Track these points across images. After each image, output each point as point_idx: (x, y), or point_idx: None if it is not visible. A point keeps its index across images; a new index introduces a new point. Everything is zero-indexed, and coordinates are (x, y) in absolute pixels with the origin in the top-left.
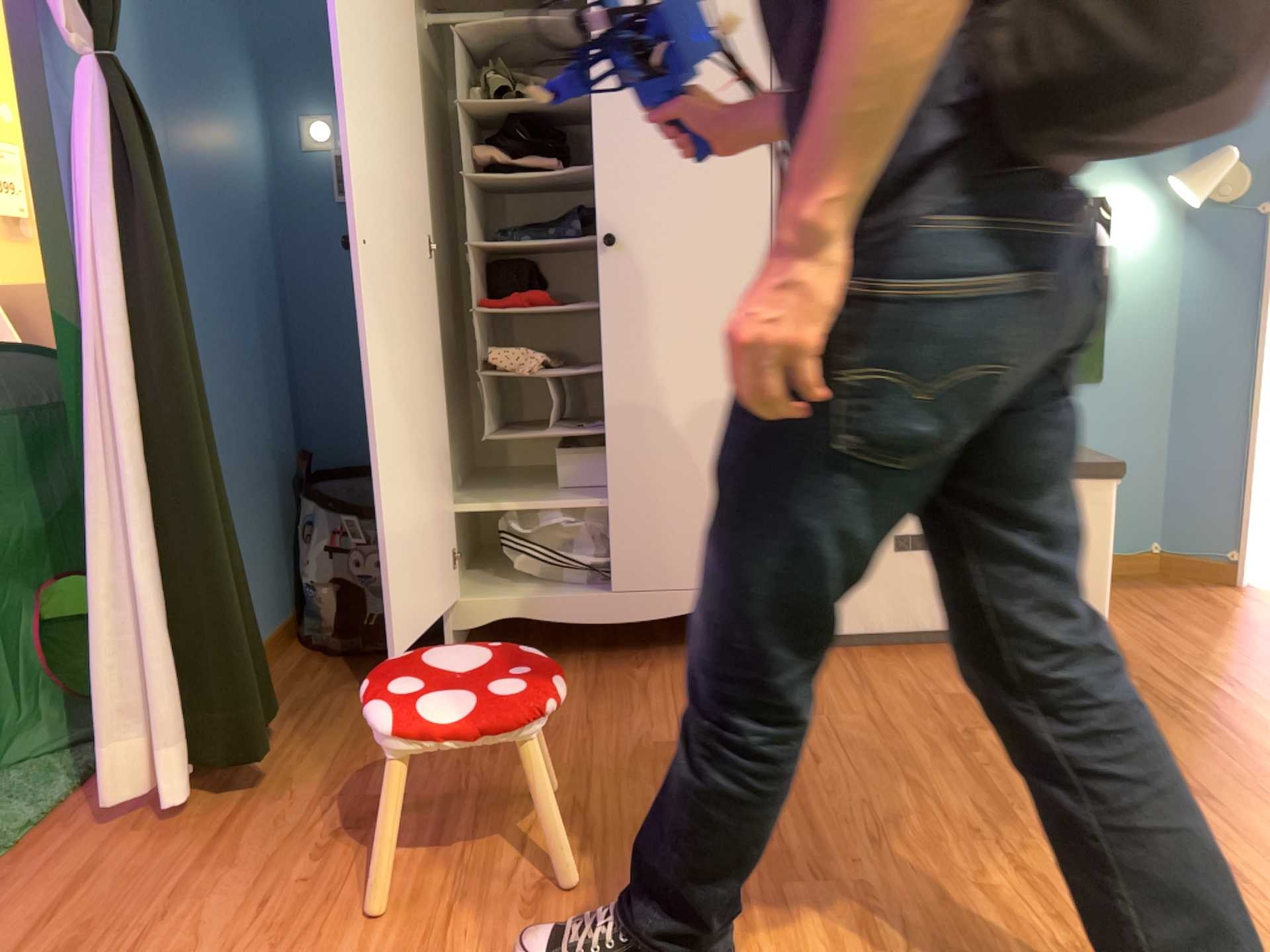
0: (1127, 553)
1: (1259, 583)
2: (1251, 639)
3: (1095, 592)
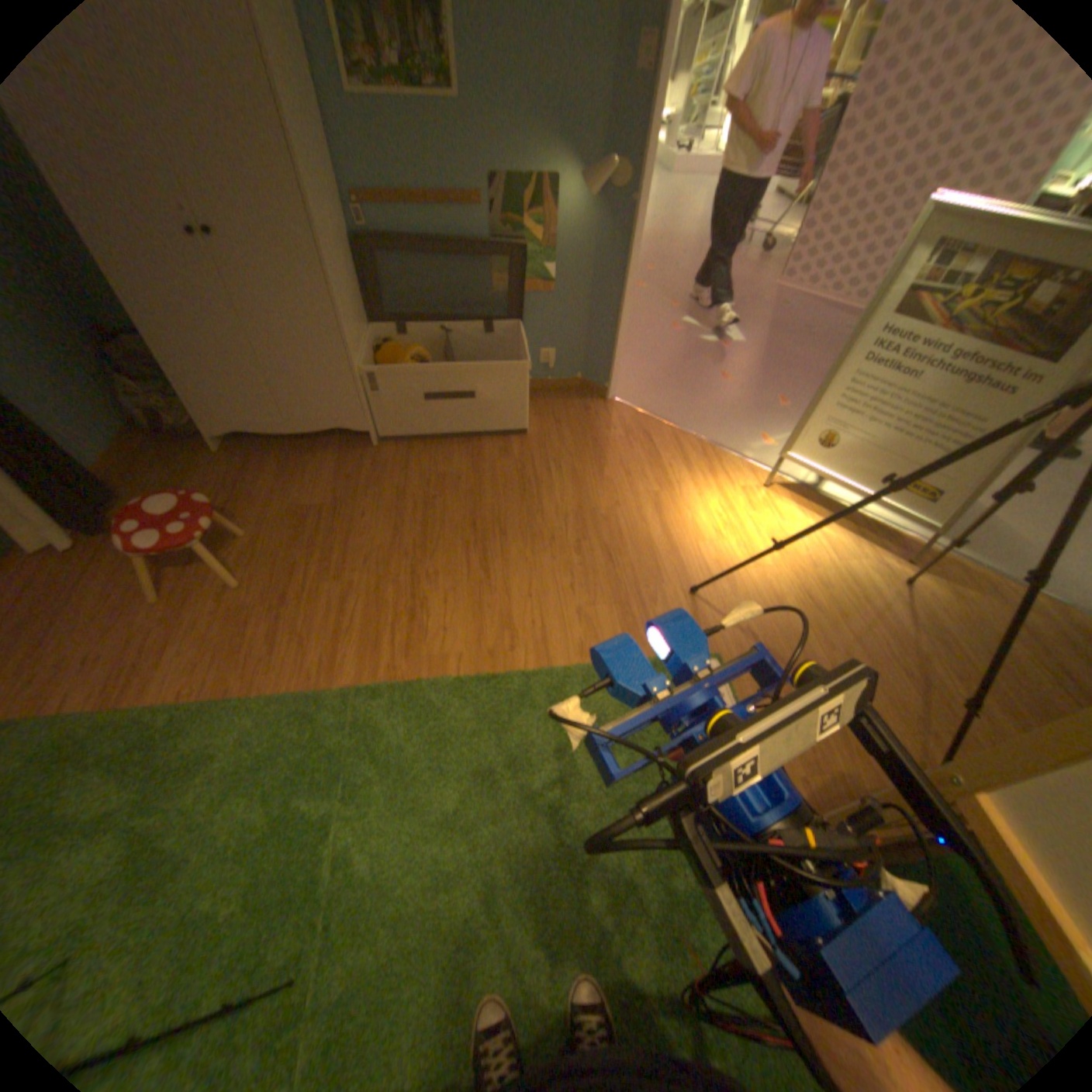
0: (565, 378)
1: (617, 396)
2: (586, 436)
3: (522, 416)
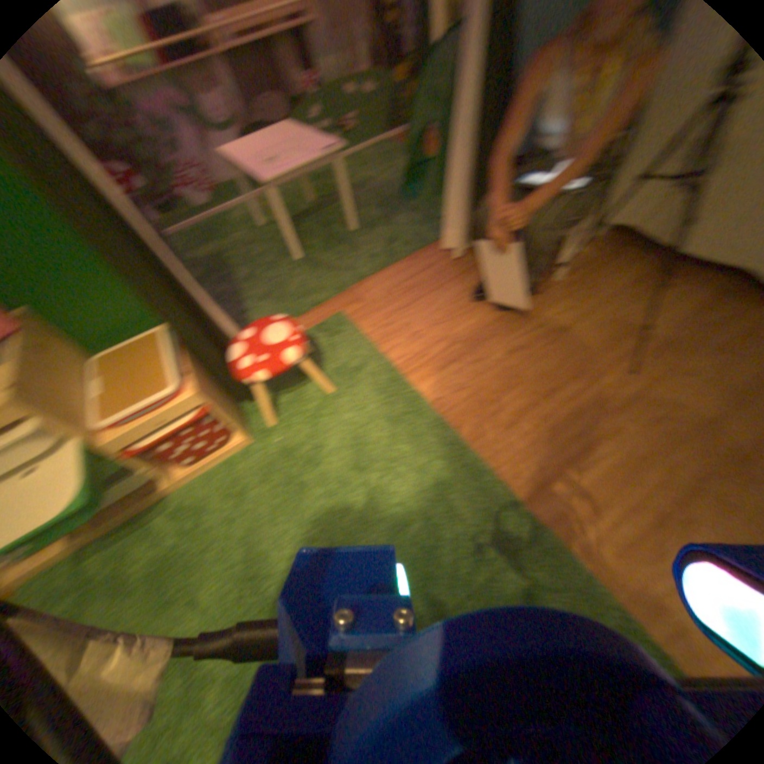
0: None
1: None
2: None
3: None
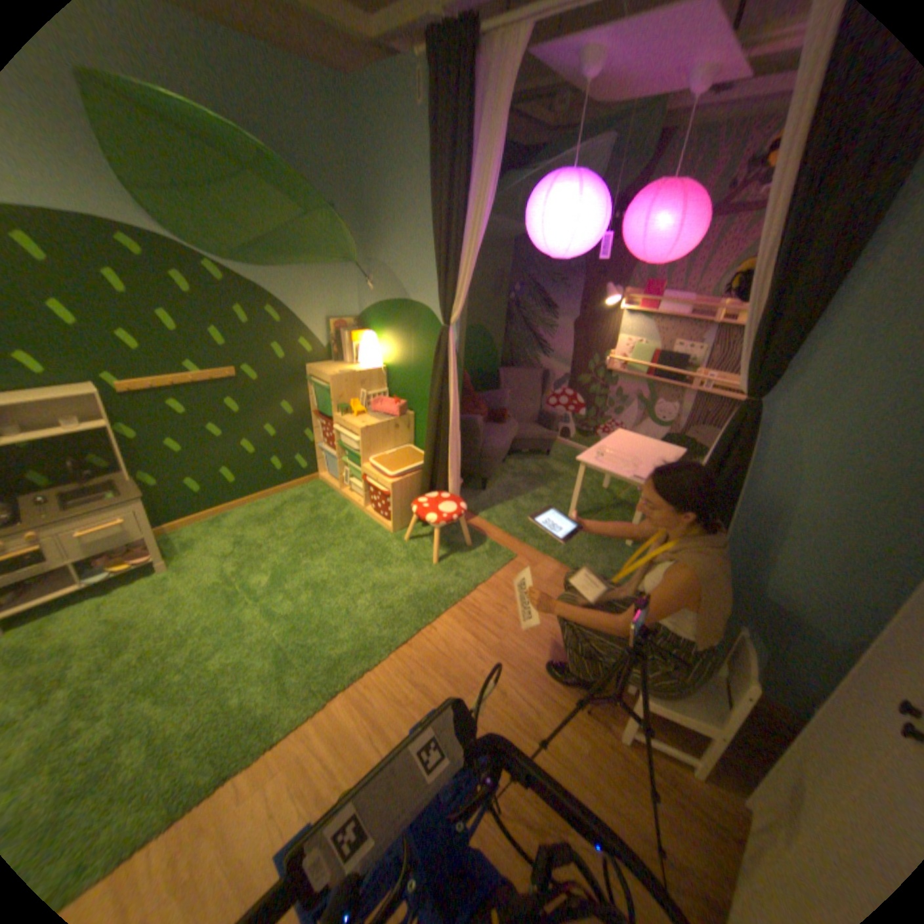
0: None
1: None
2: None
3: None
